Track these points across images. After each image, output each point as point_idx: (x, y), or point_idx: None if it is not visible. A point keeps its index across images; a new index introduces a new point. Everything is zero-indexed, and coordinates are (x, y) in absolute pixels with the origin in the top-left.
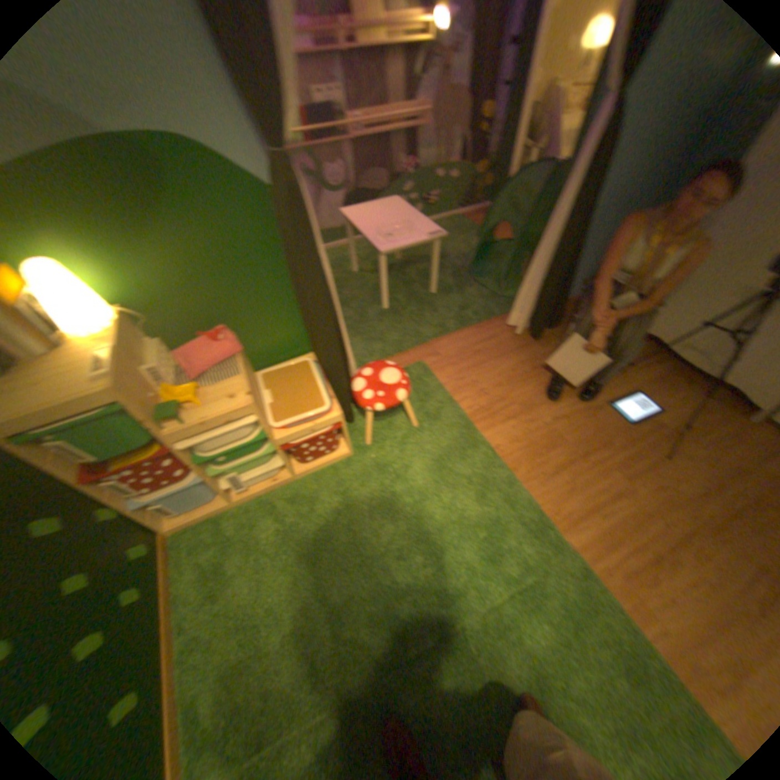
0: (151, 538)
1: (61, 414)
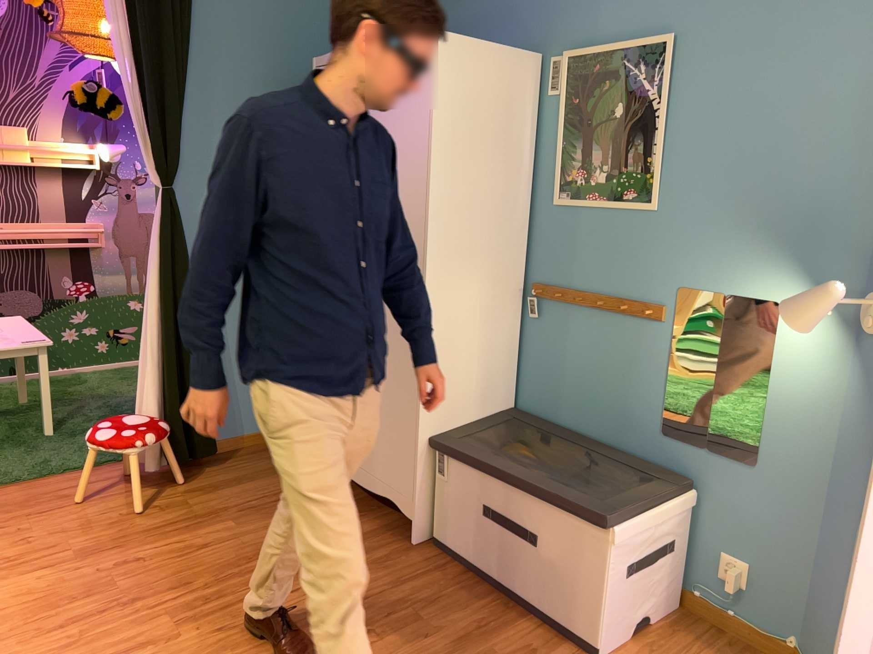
0: None
1: None
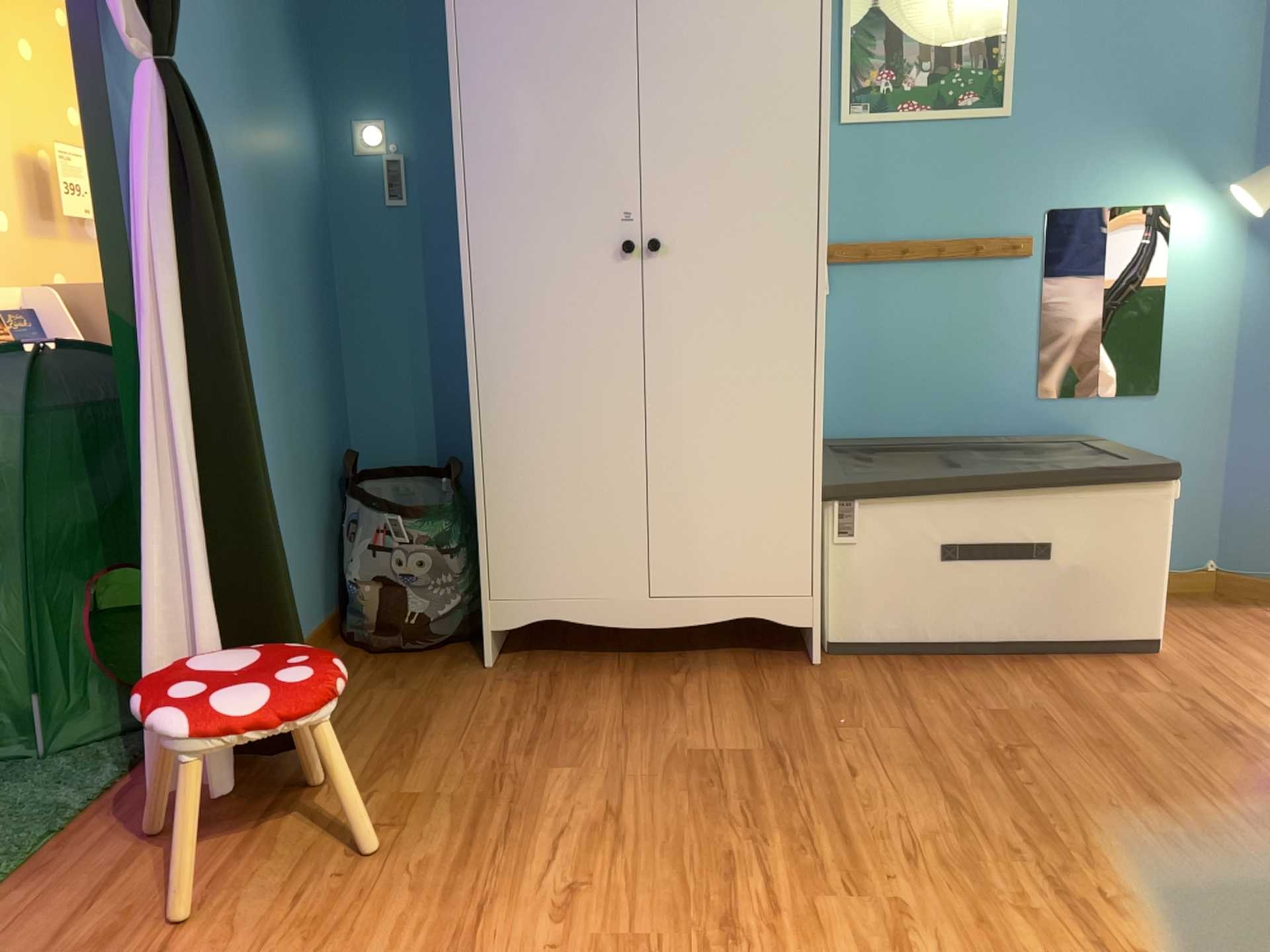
0: None
1: None
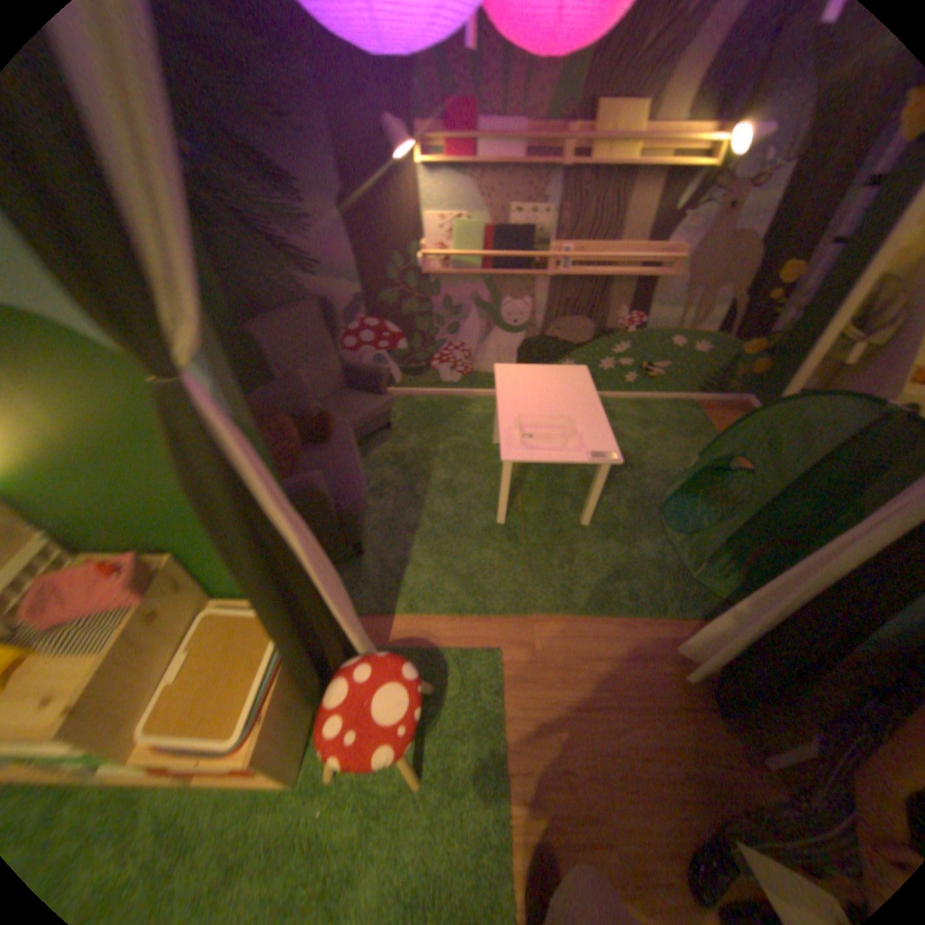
0: None
1: None
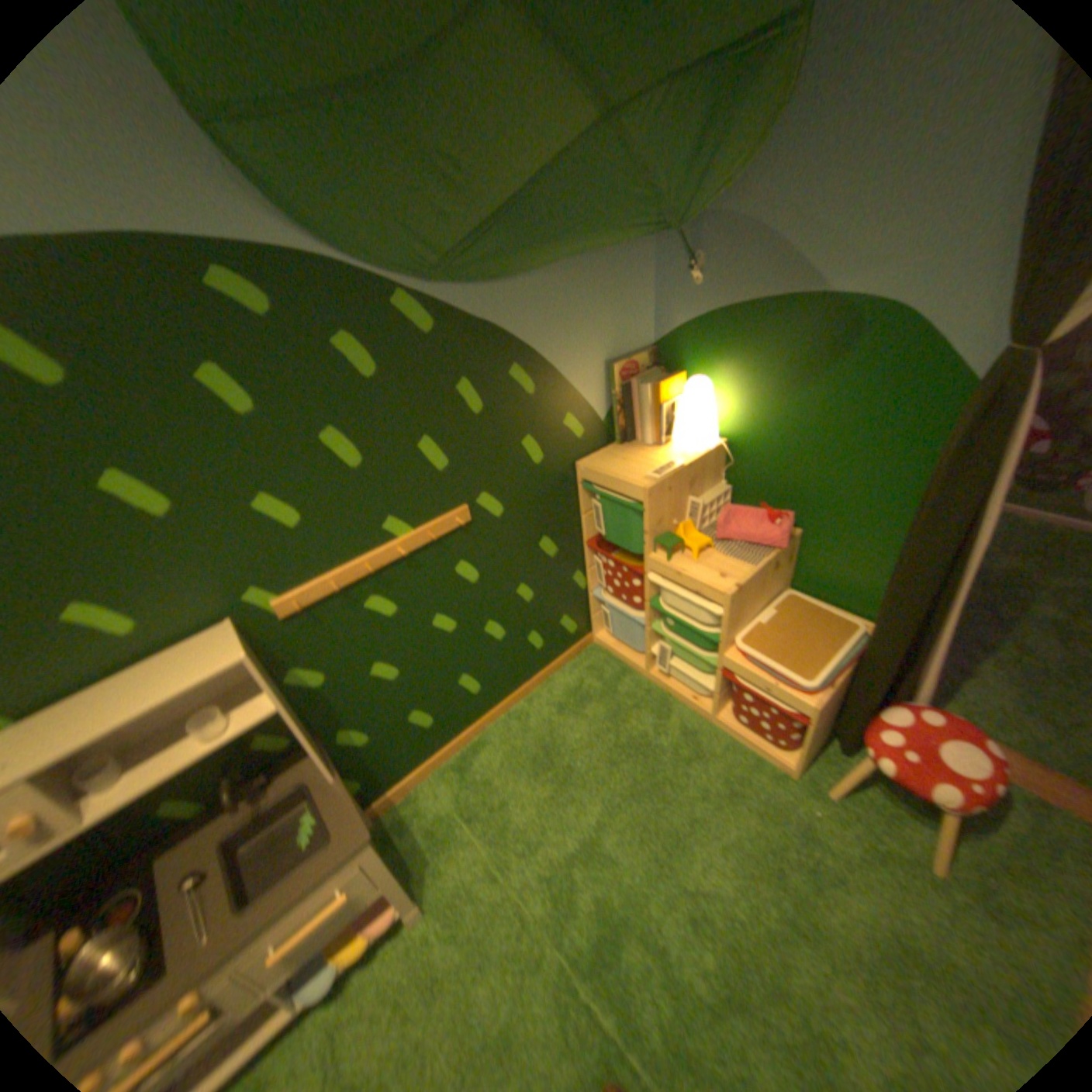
0: (583, 629)
1: (610, 486)
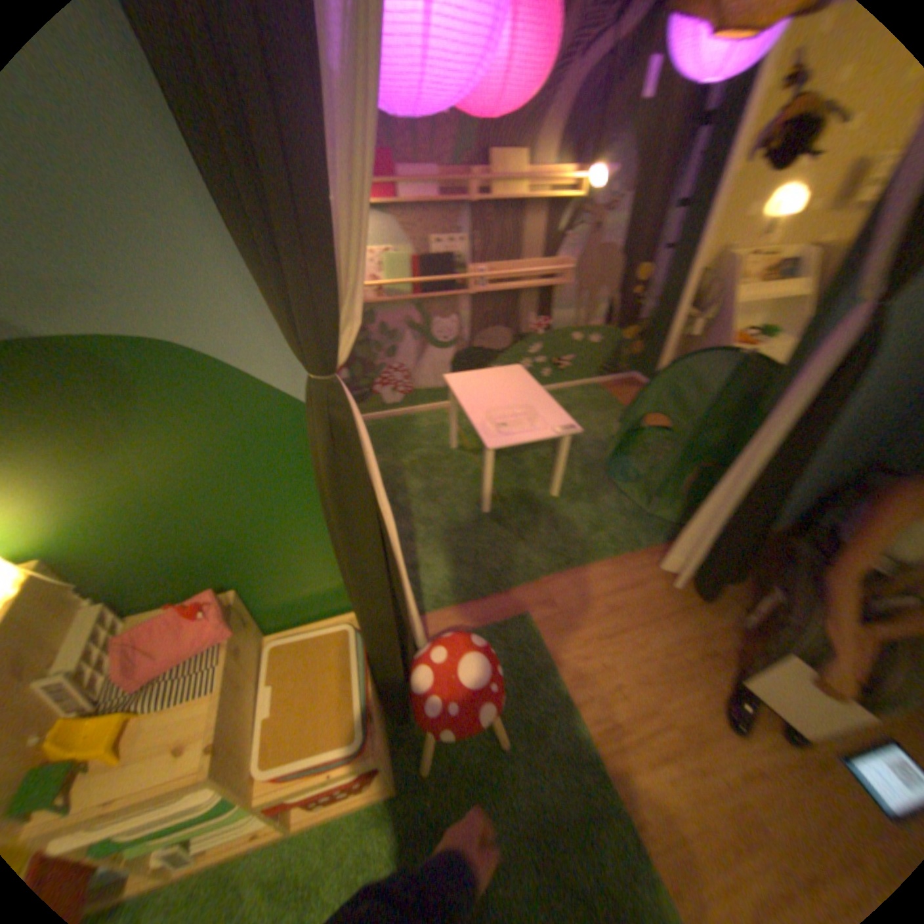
0: None
1: None
